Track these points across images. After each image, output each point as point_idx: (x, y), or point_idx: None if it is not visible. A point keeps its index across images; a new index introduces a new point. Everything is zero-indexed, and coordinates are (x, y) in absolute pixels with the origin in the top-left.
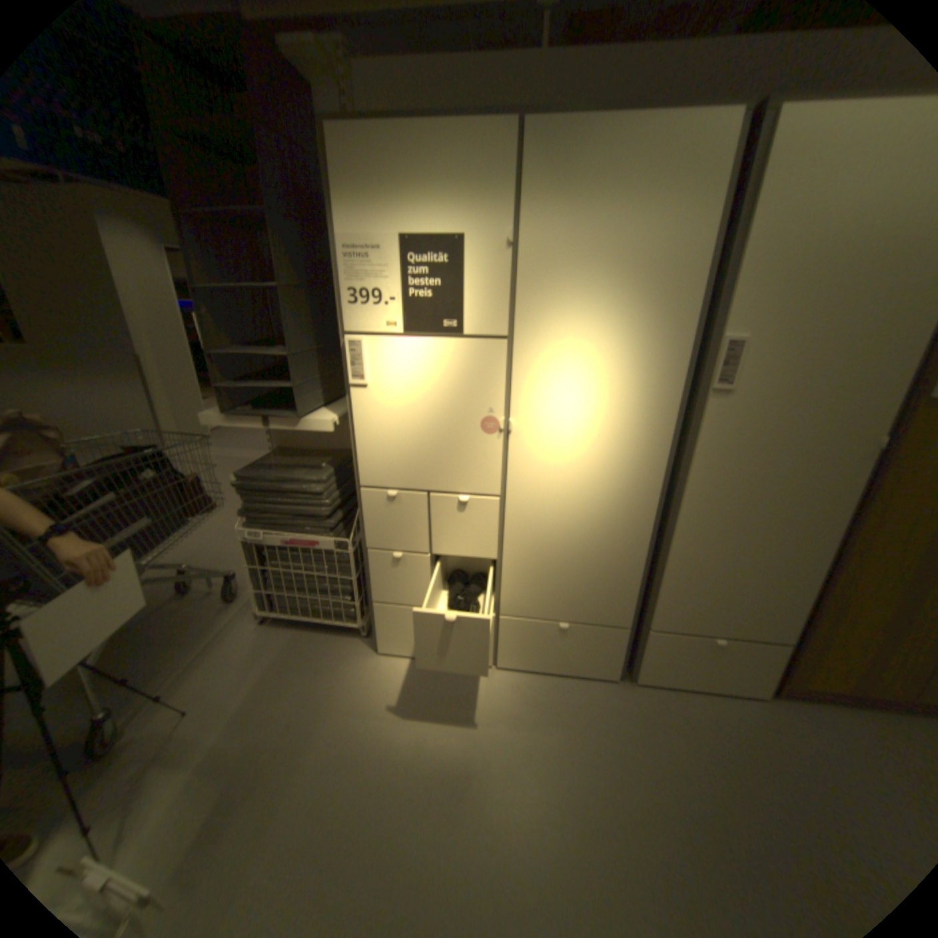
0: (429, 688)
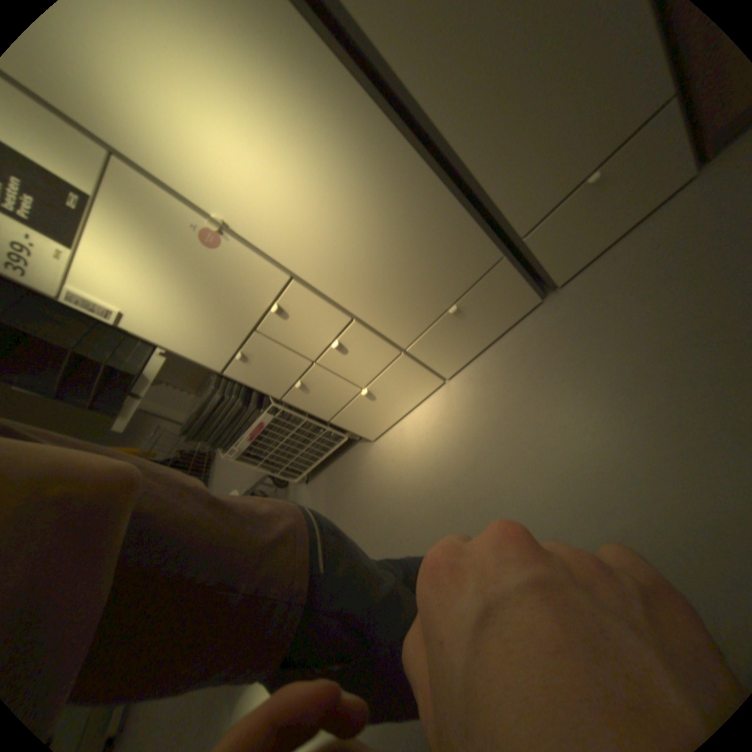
0: (416, 434)
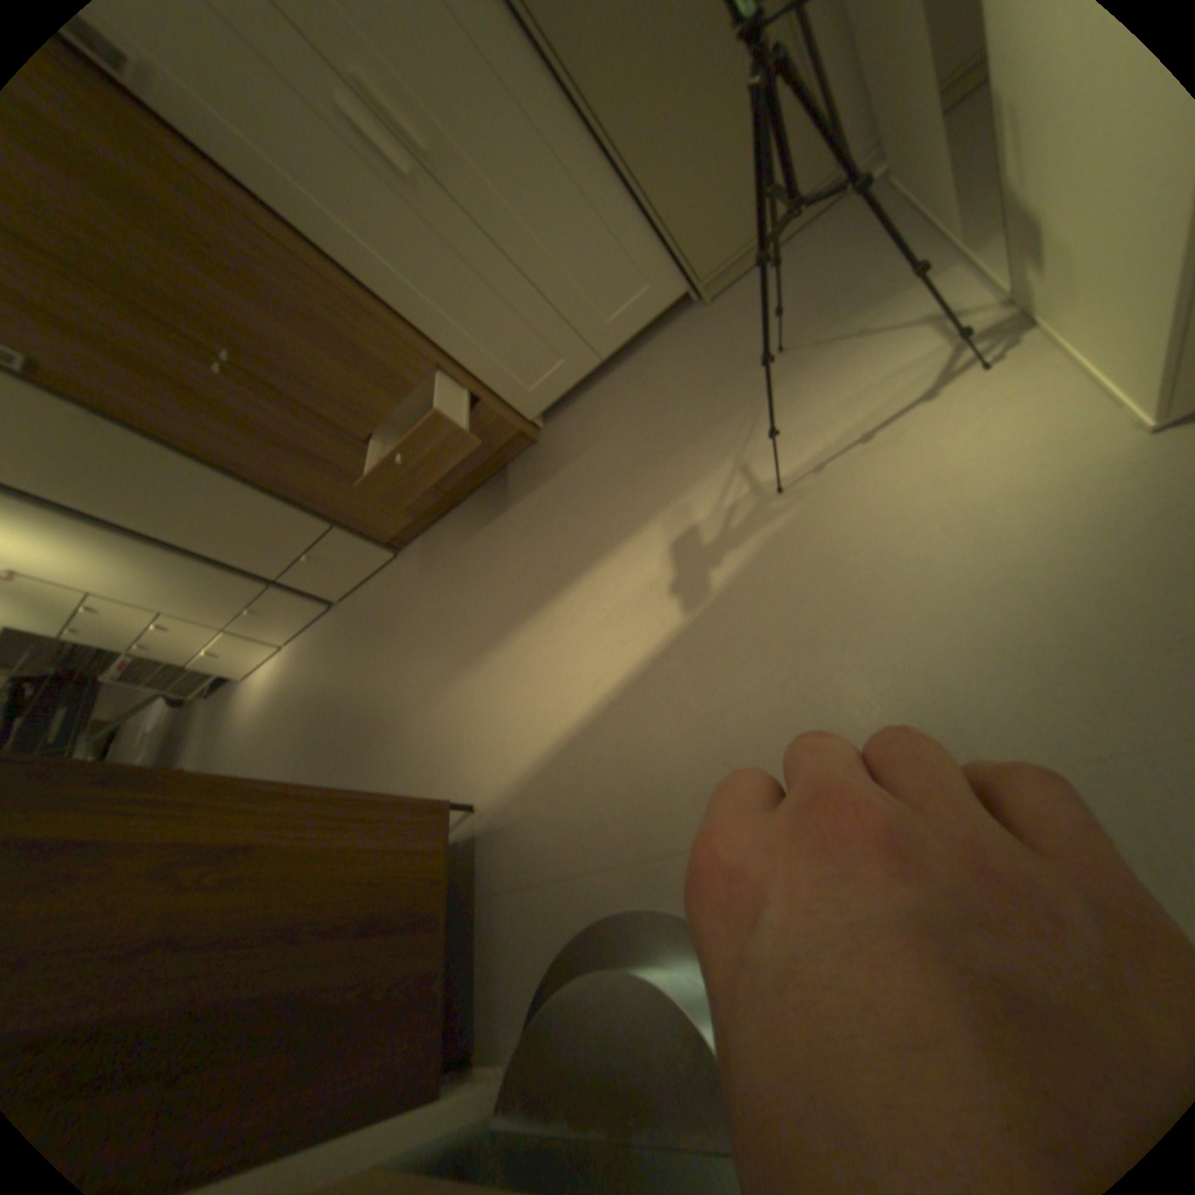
0: (258, 685)
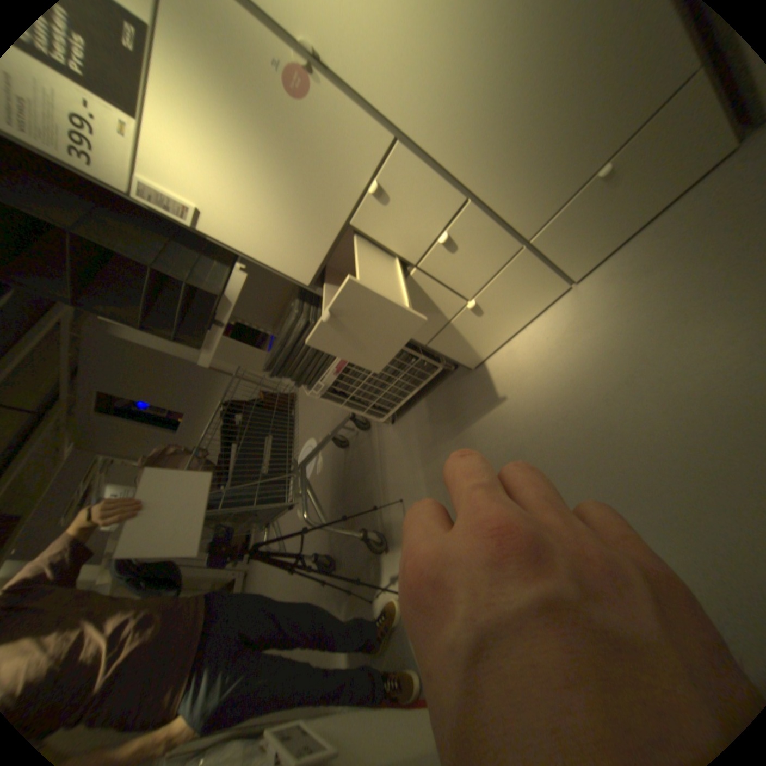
0: (534, 353)
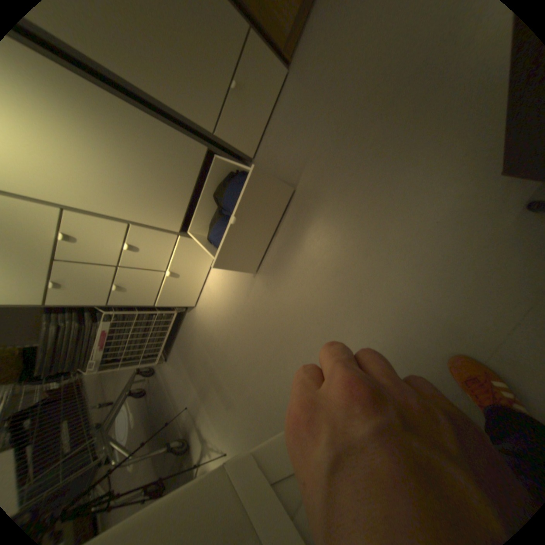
0: (217, 284)
